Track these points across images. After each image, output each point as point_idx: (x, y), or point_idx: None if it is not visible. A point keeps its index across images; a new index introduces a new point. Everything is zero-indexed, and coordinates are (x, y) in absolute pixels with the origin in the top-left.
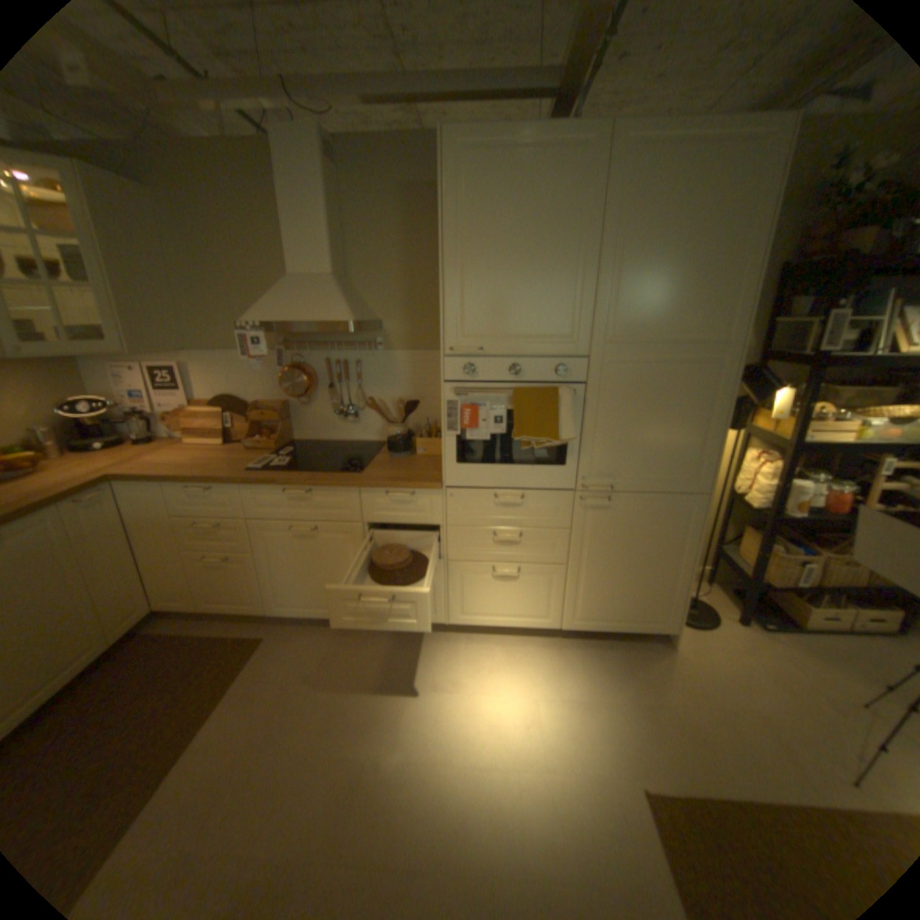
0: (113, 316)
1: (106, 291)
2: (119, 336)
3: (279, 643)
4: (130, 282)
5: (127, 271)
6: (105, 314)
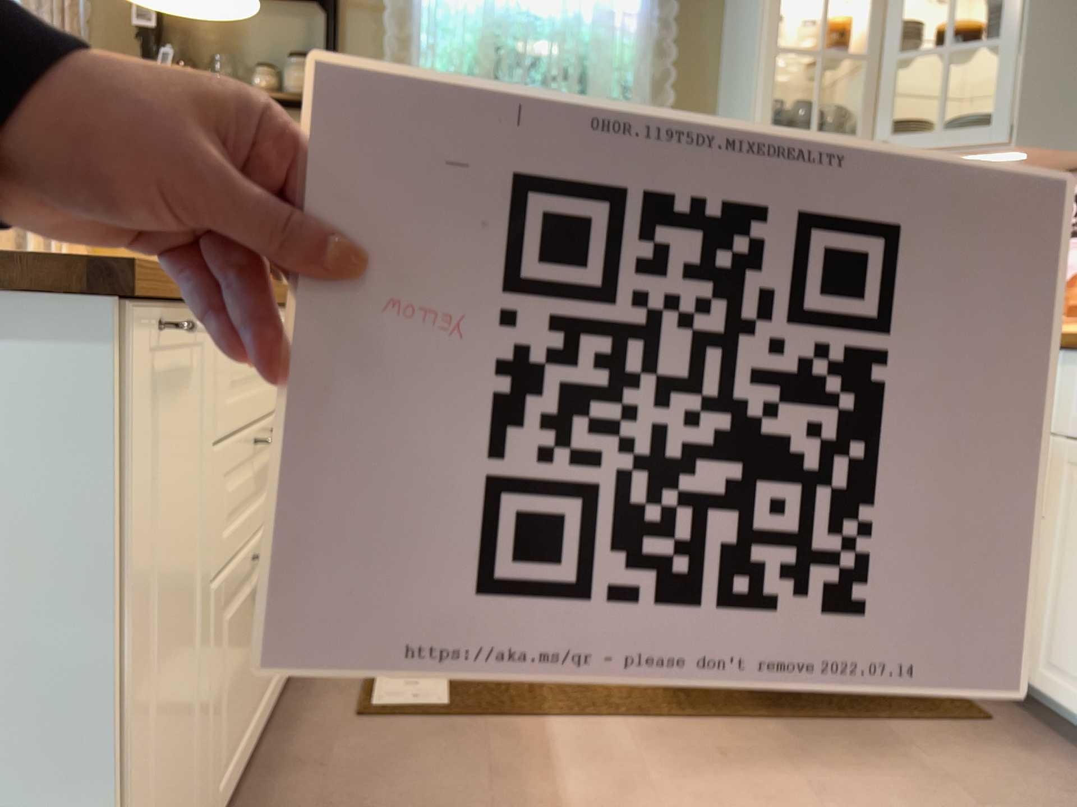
0: (1020, 83)
1: (1024, 44)
2: (1016, 116)
3: (1019, 746)
4: (1071, 27)
5: (1073, 9)
6: (1007, 79)
